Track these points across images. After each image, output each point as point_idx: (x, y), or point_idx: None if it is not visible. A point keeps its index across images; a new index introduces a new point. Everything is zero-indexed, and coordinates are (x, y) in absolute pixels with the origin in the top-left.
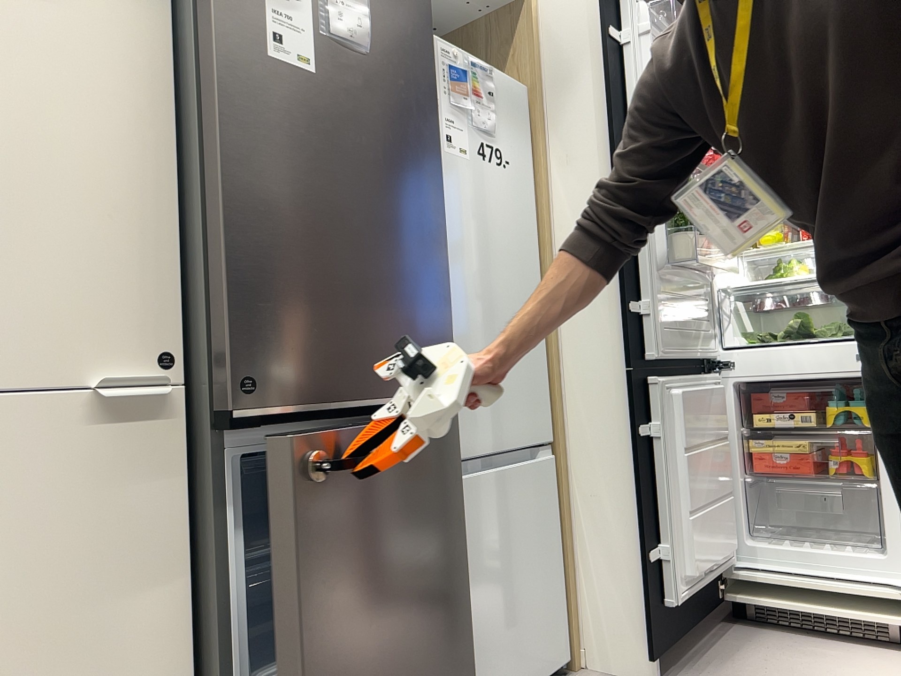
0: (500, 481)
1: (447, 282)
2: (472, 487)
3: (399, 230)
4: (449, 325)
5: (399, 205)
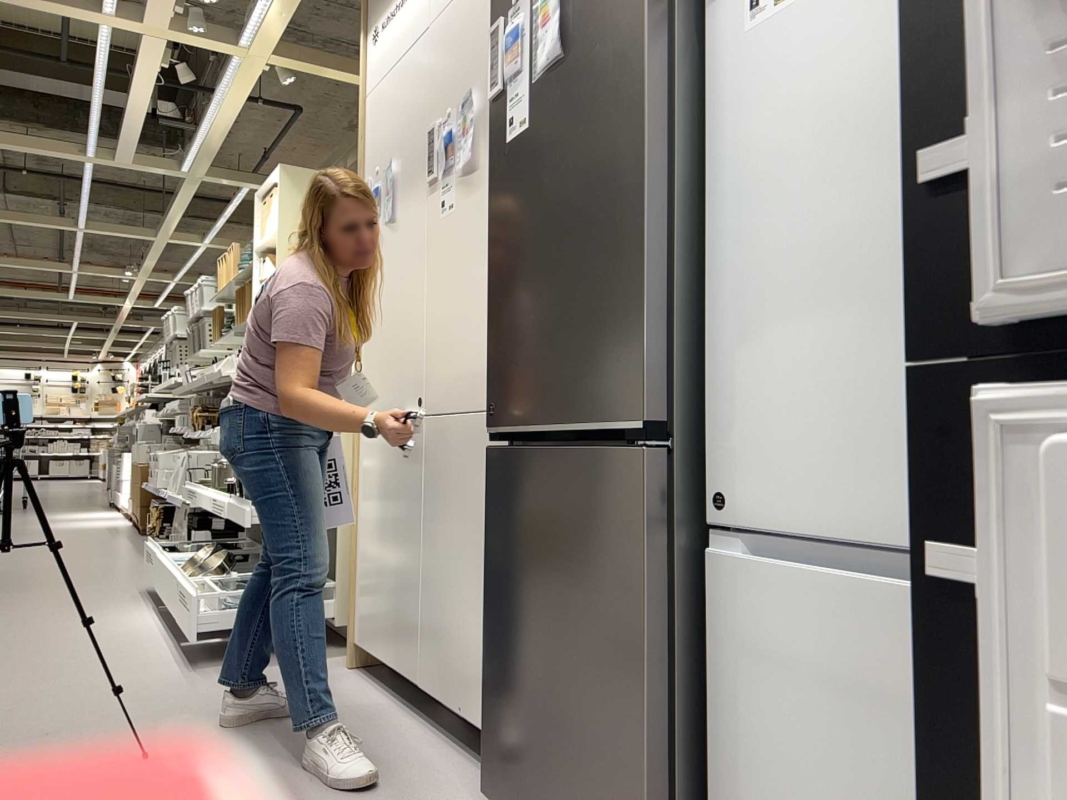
0: (833, 600)
1: (644, 271)
2: (771, 585)
3: (587, 233)
4: (643, 331)
5: (588, 203)
